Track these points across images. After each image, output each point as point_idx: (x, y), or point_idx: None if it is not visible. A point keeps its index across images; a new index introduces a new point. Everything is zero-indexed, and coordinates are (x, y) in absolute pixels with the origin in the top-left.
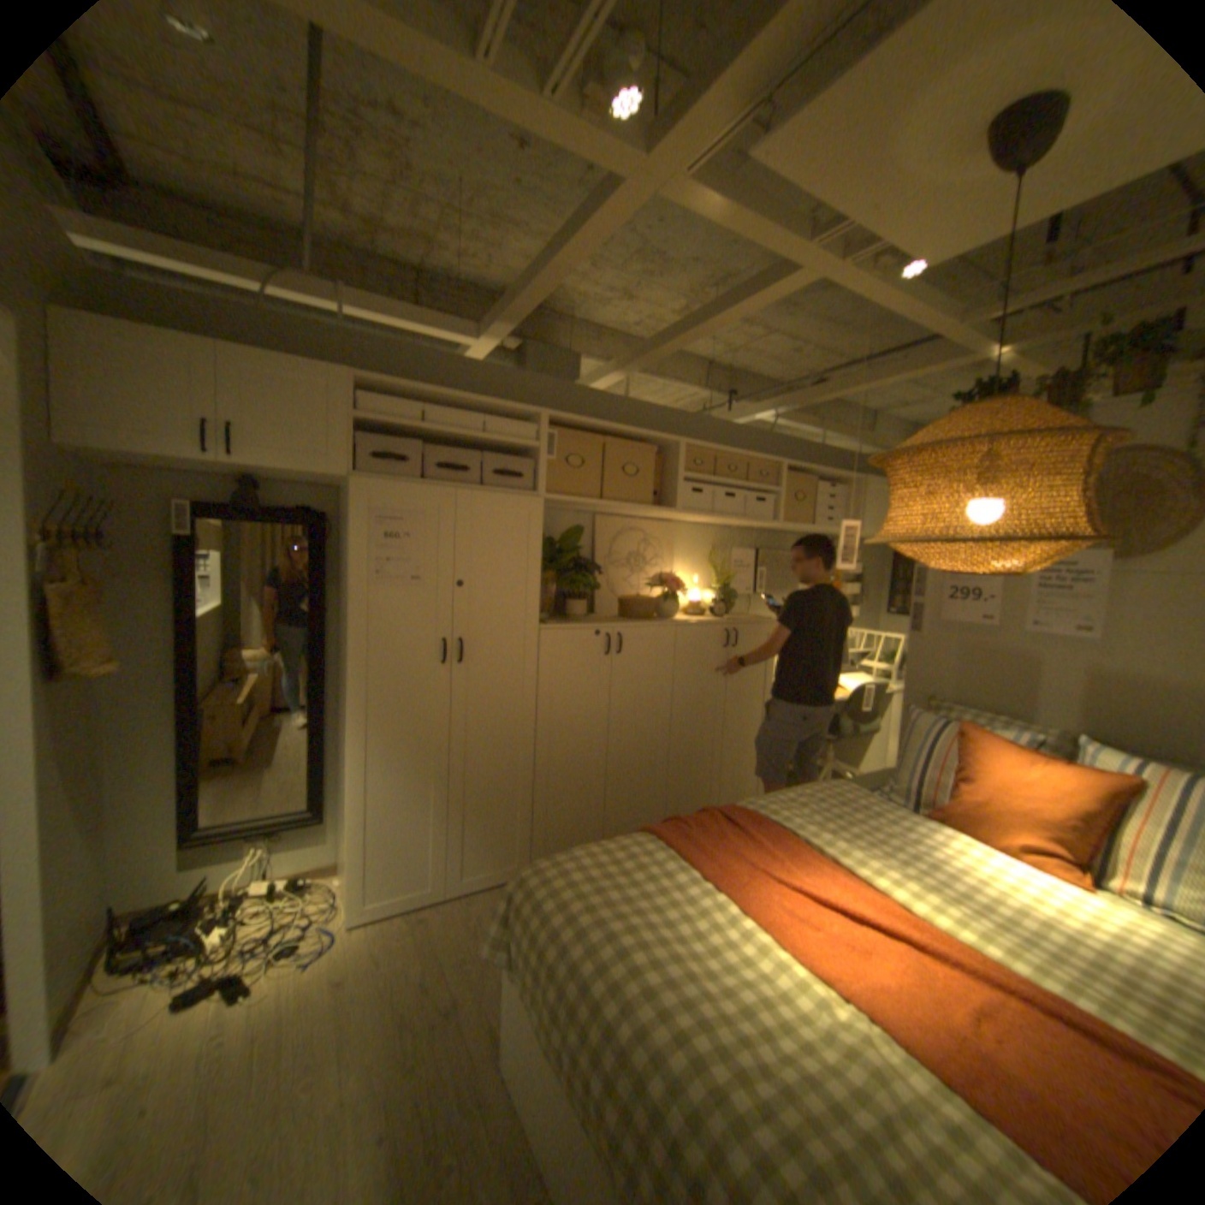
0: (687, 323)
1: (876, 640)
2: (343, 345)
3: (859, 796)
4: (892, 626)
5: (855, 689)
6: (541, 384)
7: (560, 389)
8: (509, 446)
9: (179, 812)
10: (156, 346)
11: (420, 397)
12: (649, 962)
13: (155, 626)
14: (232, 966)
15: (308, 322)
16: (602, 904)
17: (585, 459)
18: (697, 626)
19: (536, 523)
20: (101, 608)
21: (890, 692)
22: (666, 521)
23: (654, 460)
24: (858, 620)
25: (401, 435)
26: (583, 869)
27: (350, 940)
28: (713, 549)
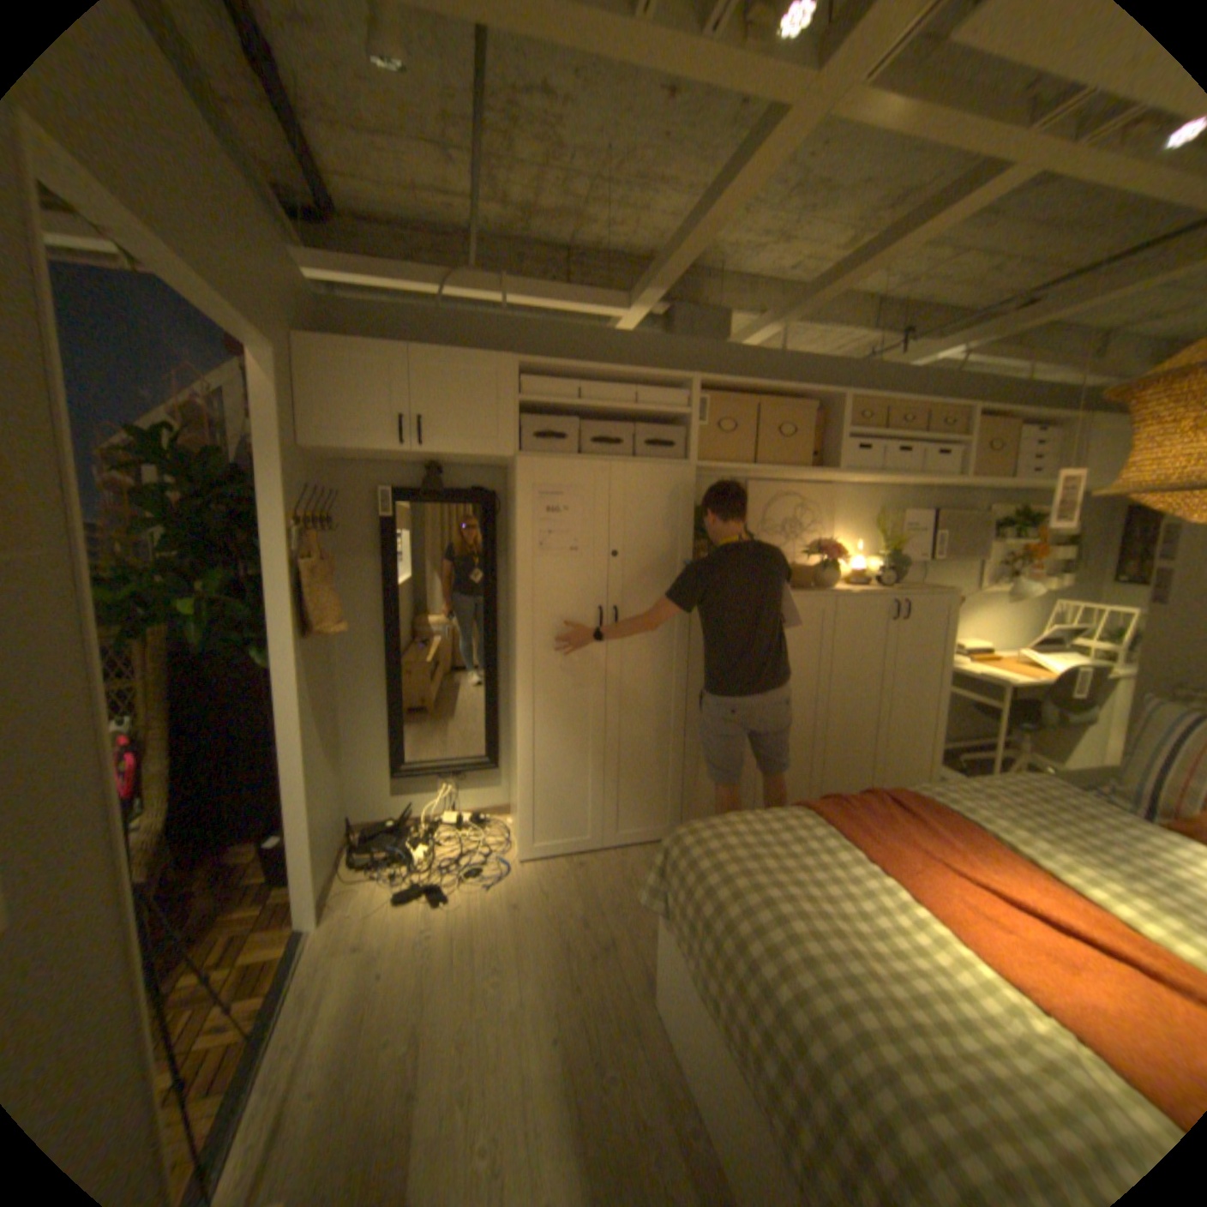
0: (858, 258)
1: (1097, 615)
2: (507, 334)
3: (1068, 794)
4: (1122, 598)
5: (1064, 672)
6: (692, 348)
7: (711, 350)
8: (660, 416)
9: (391, 748)
10: (365, 356)
11: (576, 376)
12: (810, 933)
13: (369, 594)
14: (433, 878)
15: (477, 316)
16: (759, 871)
17: (738, 422)
18: (862, 597)
19: (687, 492)
20: (333, 579)
21: (1115, 677)
22: (827, 483)
23: (814, 417)
24: (1071, 591)
25: (559, 414)
26: (738, 835)
27: (523, 871)
28: (882, 511)
